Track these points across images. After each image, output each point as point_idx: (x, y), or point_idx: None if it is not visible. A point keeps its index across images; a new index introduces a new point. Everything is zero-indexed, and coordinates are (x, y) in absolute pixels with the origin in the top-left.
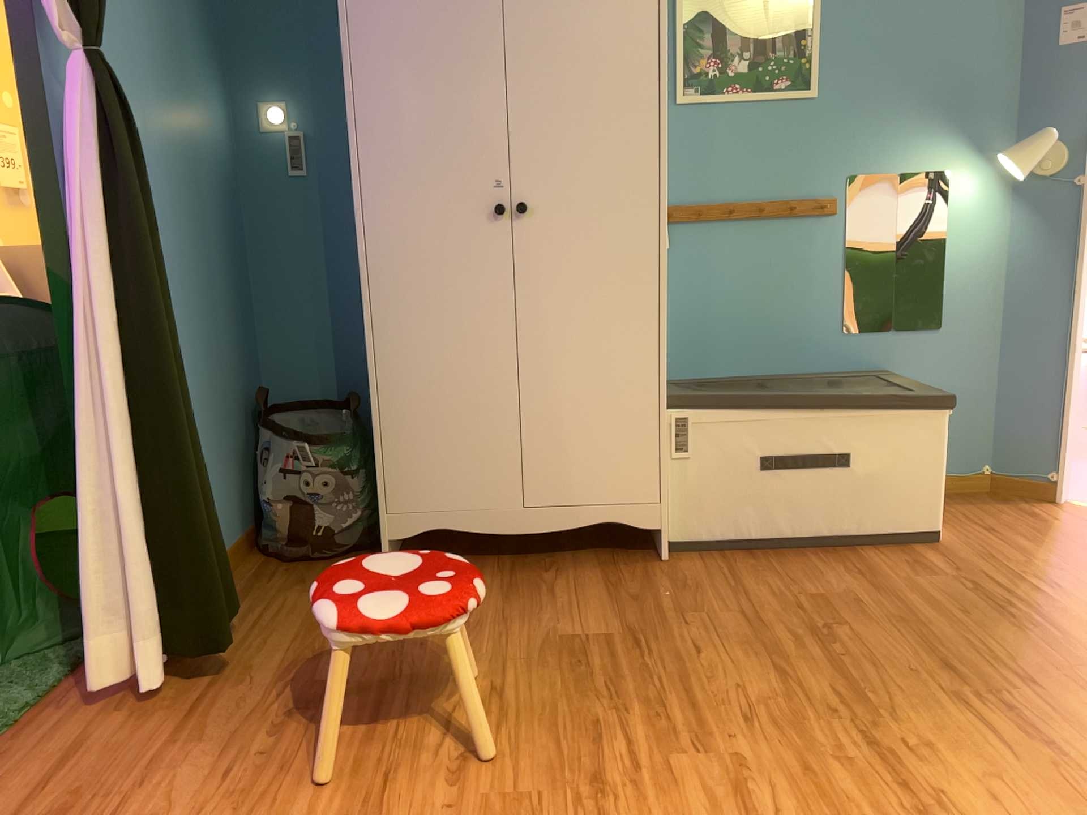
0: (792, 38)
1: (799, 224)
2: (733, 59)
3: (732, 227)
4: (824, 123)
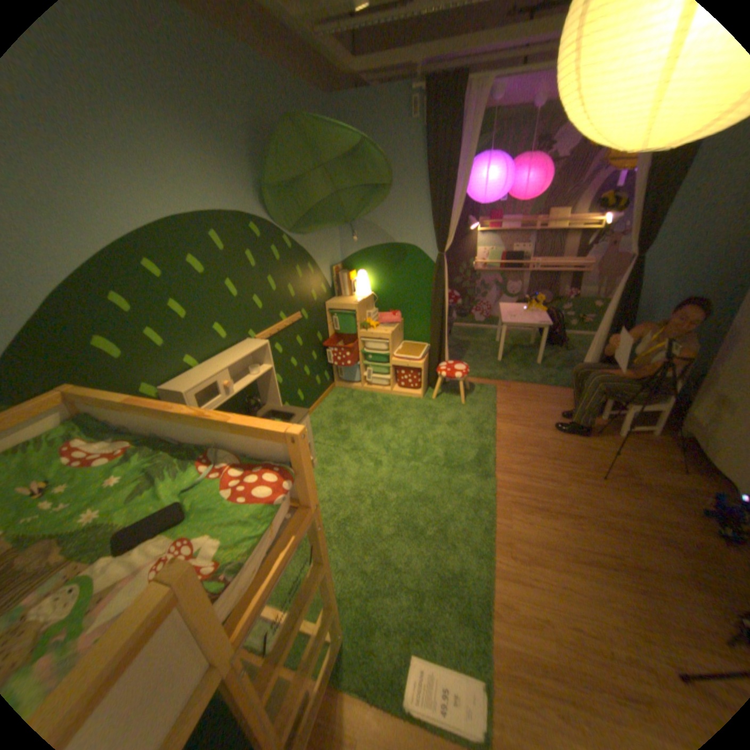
0: None
1: None
2: None
3: None
4: None
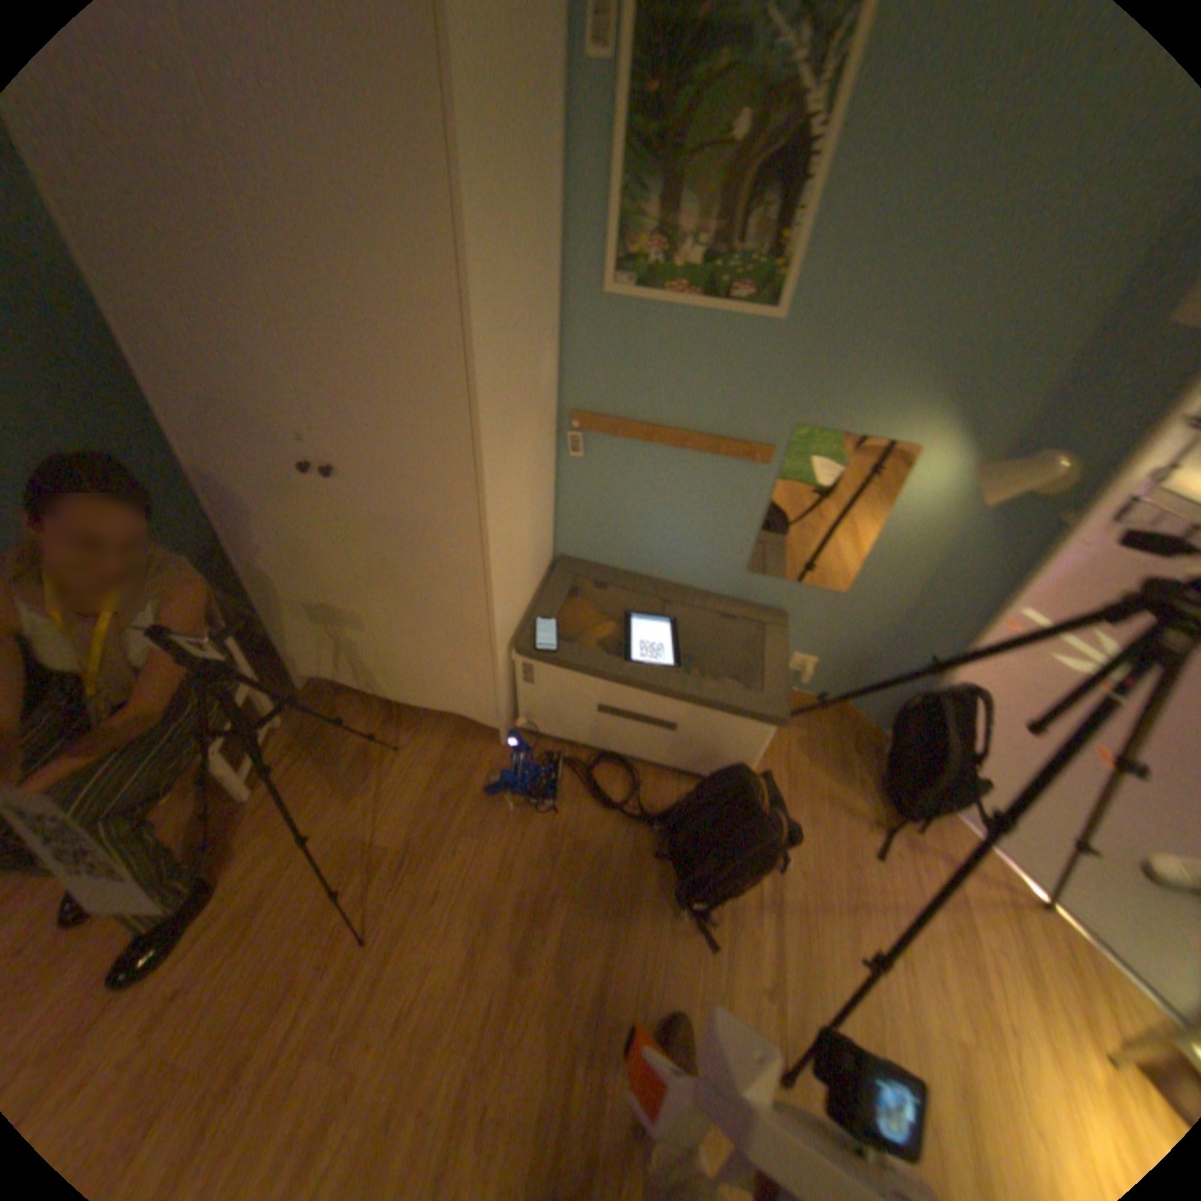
0: (773, 226)
1: (727, 465)
2: (686, 243)
3: (654, 451)
4: (786, 357)
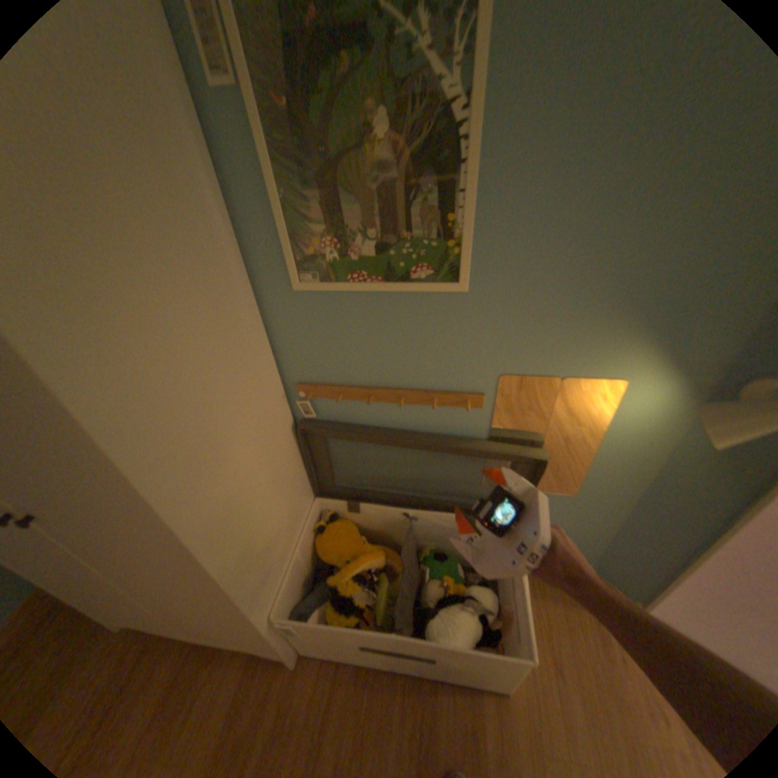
0: (438, 208)
1: (445, 409)
2: (357, 236)
3: (377, 405)
4: (479, 319)
